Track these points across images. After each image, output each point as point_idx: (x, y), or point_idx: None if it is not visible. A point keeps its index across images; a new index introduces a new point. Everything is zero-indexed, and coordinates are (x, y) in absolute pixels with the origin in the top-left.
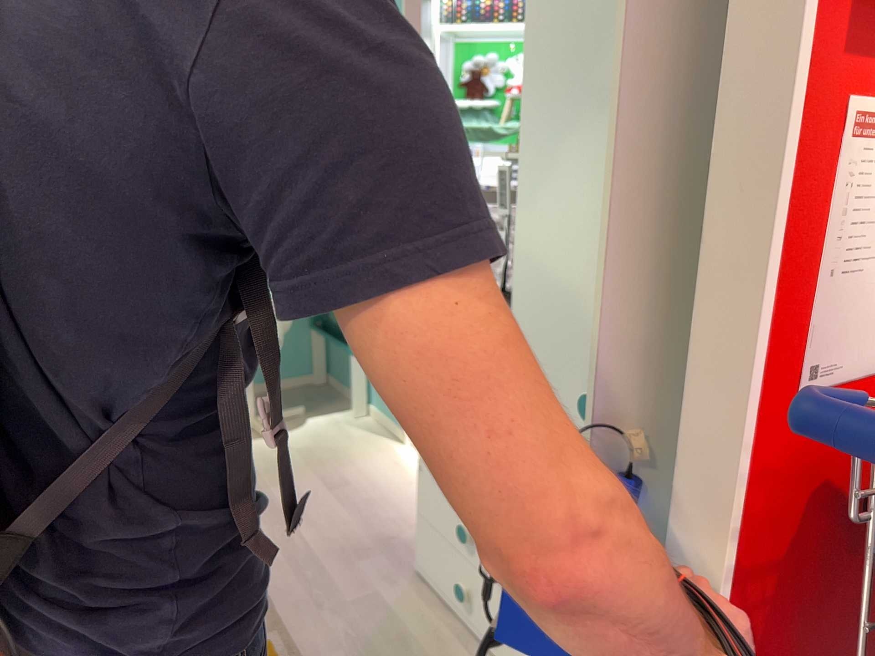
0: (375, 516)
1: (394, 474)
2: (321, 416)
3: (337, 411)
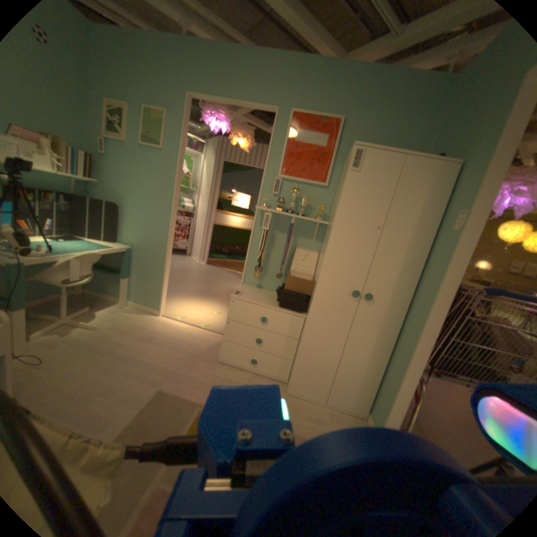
0: (180, 348)
1: (168, 329)
2: (100, 311)
3: (106, 307)
